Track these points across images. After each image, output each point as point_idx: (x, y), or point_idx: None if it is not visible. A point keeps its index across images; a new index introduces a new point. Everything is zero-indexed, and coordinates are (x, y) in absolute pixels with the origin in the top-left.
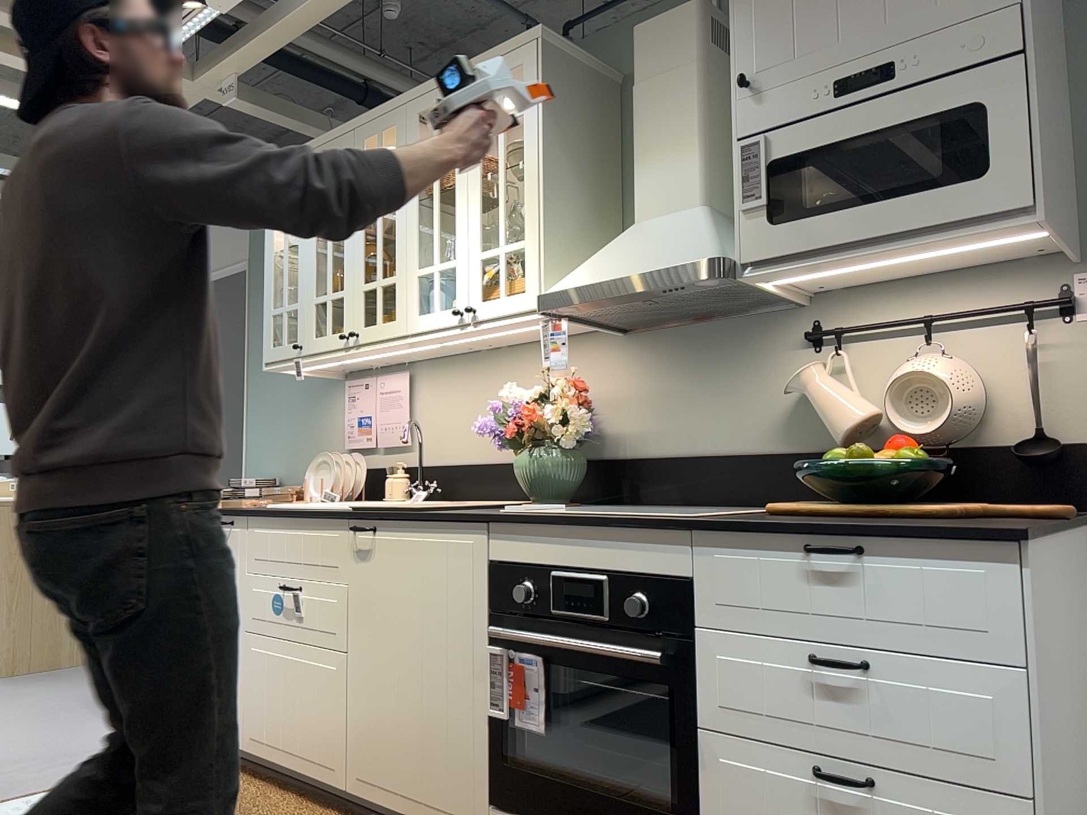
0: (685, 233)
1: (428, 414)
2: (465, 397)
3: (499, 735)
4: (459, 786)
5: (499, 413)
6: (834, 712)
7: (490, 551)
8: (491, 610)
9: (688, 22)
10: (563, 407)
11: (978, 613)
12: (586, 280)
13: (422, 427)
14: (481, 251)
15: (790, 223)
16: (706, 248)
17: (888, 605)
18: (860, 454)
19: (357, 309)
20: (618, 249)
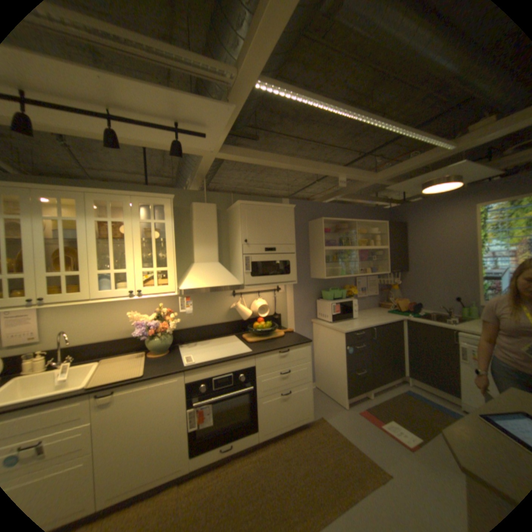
0: (222, 272)
1: (53, 324)
2: (84, 315)
3: (191, 436)
4: (173, 463)
5: (138, 326)
6: (284, 382)
7: (184, 380)
8: (185, 399)
9: (213, 209)
10: (174, 321)
11: (304, 356)
12: (199, 285)
13: (48, 331)
14: (143, 268)
15: (256, 277)
16: (236, 280)
17: (292, 359)
18: (259, 324)
19: (41, 285)
20: (200, 274)
